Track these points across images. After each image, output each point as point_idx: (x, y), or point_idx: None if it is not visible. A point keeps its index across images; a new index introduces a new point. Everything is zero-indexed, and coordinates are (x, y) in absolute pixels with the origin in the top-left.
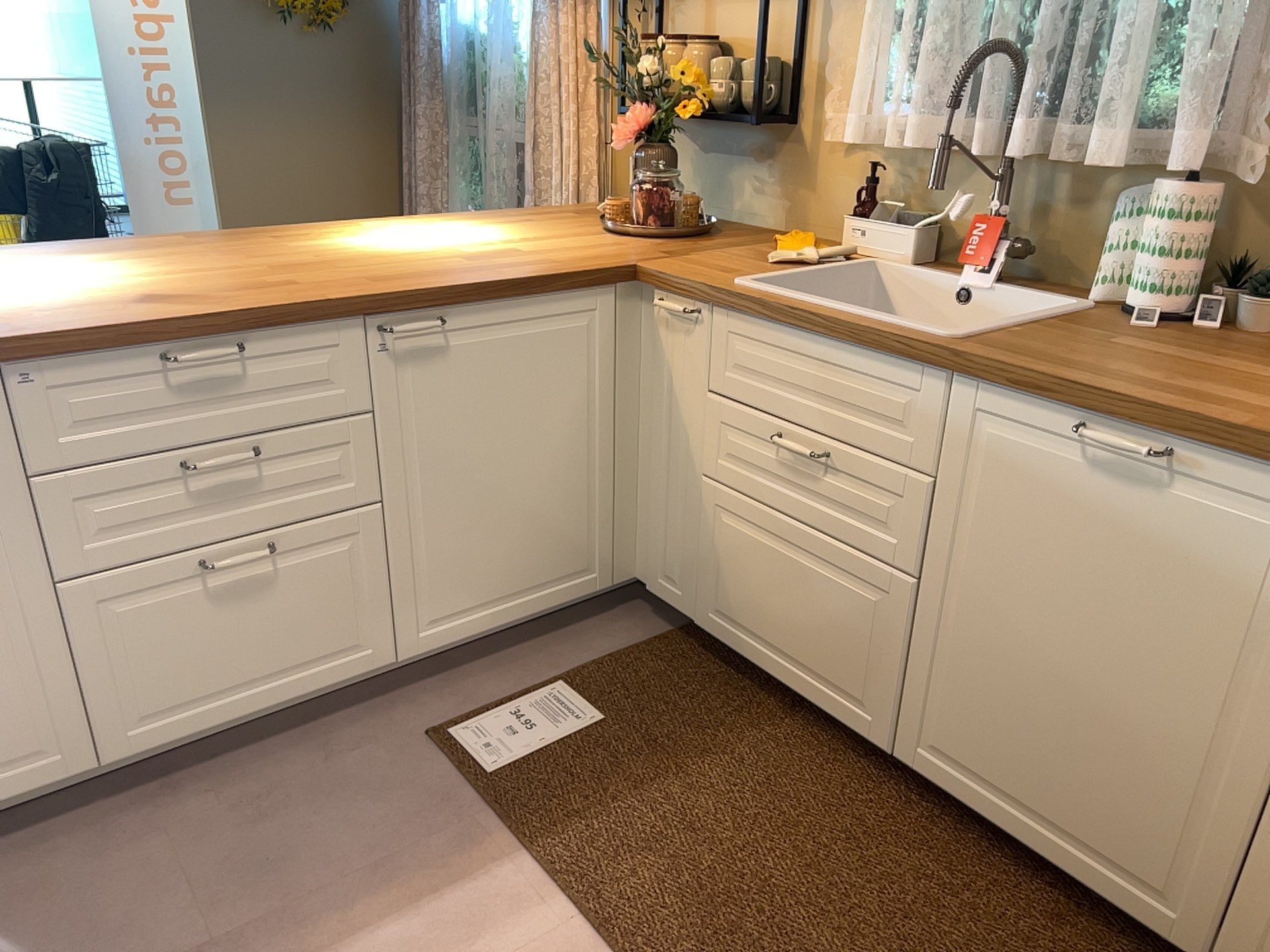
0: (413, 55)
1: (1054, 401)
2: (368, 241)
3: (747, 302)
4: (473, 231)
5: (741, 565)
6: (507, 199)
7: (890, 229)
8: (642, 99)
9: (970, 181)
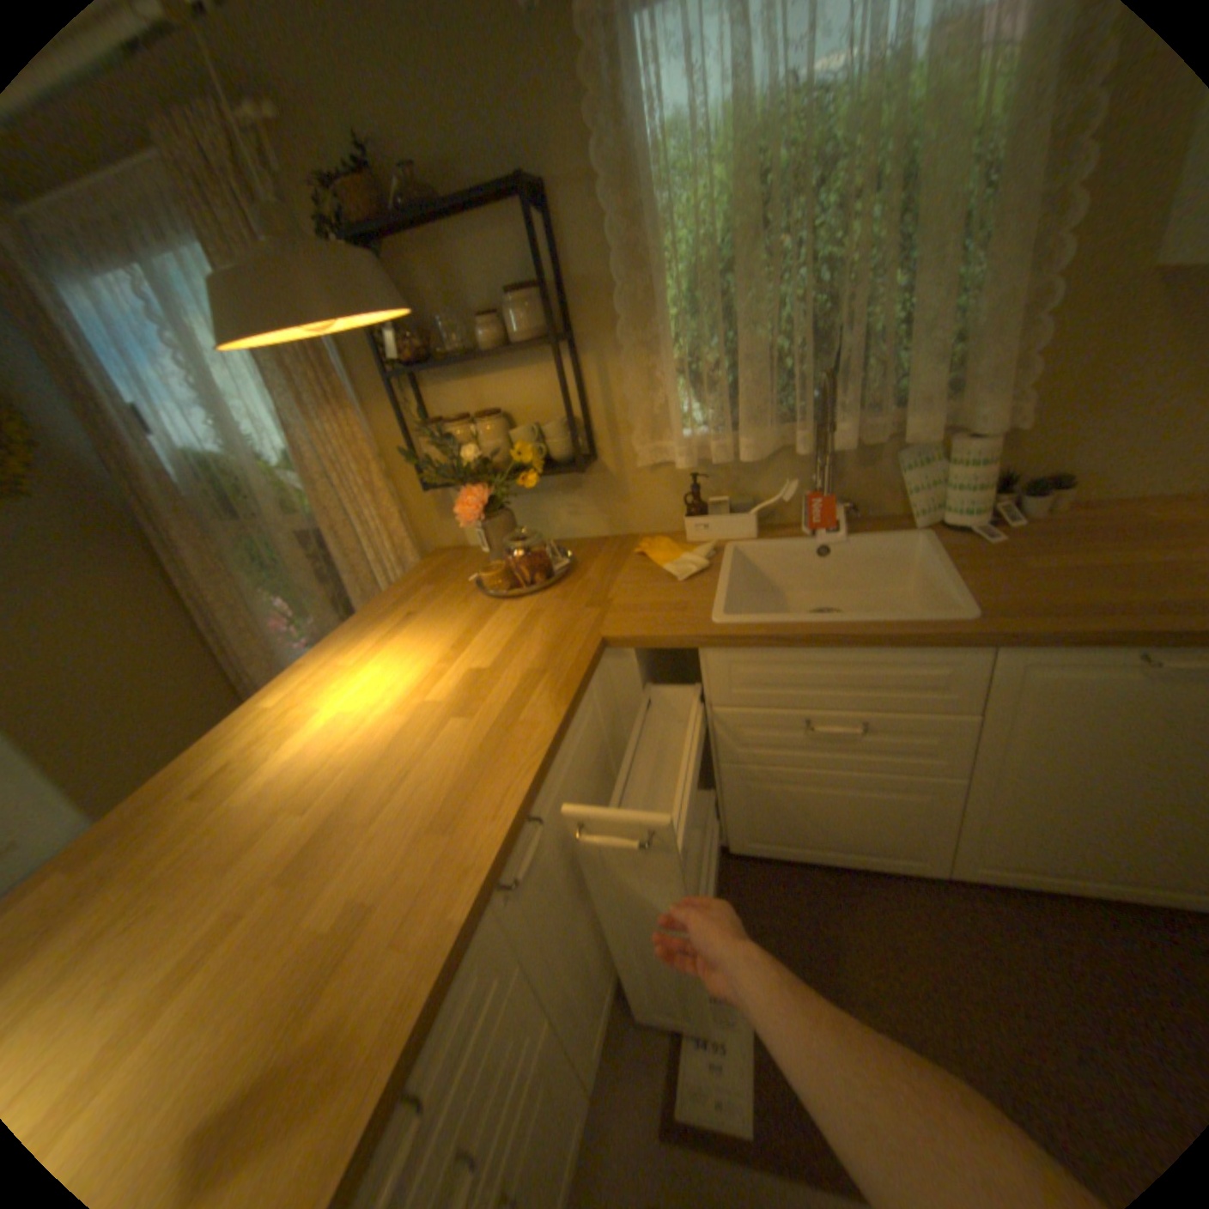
0: (135, 485)
1: (1123, 646)
2: (315, 737)
3: (758, 640)
4: (389, 656)
5: (777, 809)
6: (309, 577)
7: (733, 517)
8: (474, 478)
9: (774, 465)
